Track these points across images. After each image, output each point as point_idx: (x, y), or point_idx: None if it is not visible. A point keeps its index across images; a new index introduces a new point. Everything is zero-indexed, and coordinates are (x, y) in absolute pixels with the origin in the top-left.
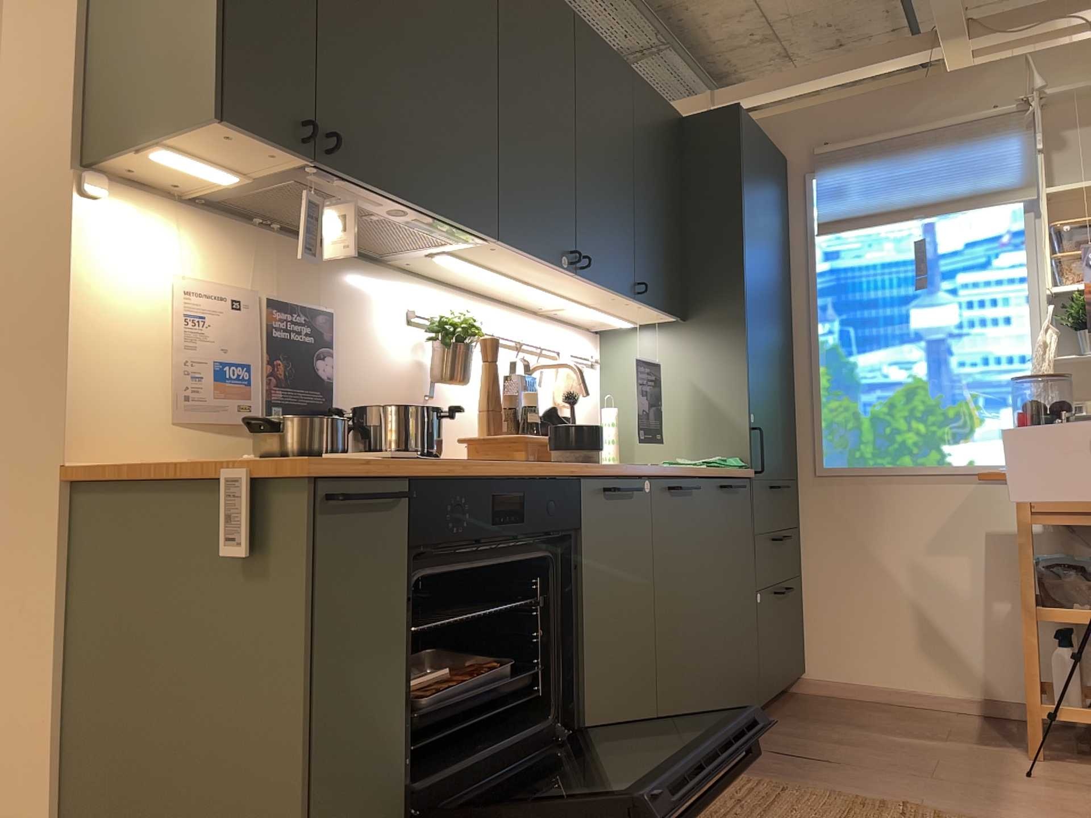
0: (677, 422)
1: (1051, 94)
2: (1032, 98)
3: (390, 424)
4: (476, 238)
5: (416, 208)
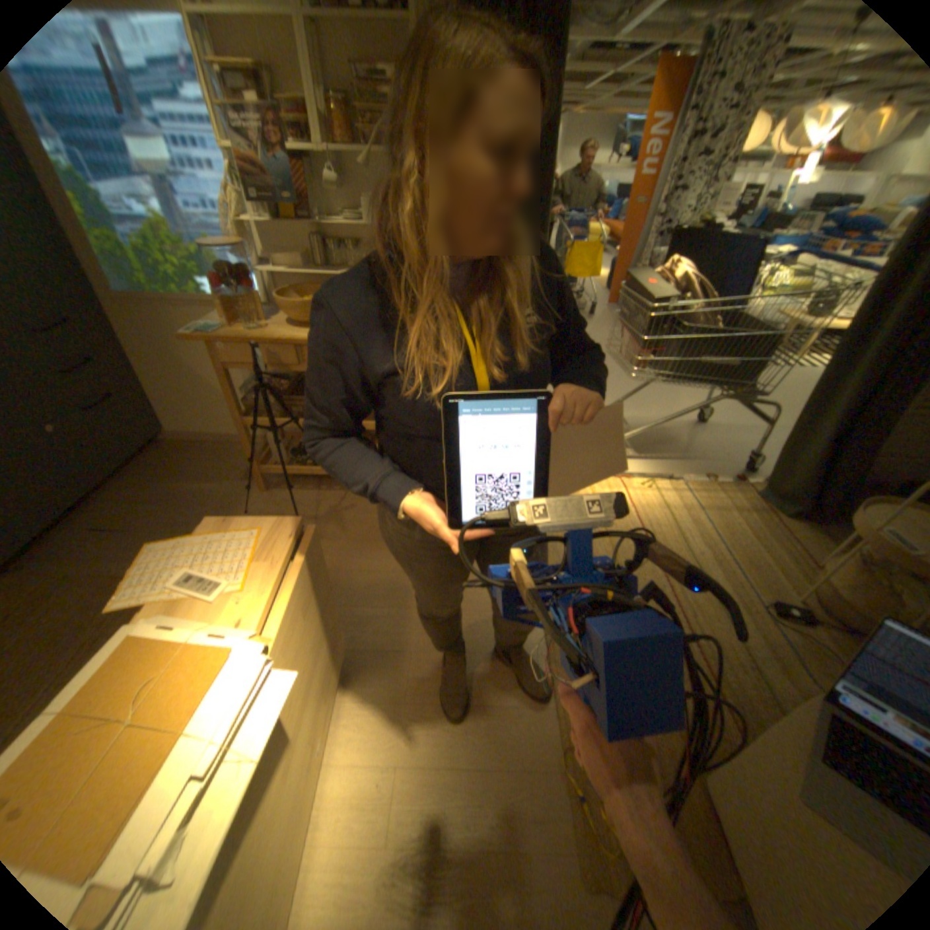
0: None
1: None
2: None
3: None
4: None
5: None
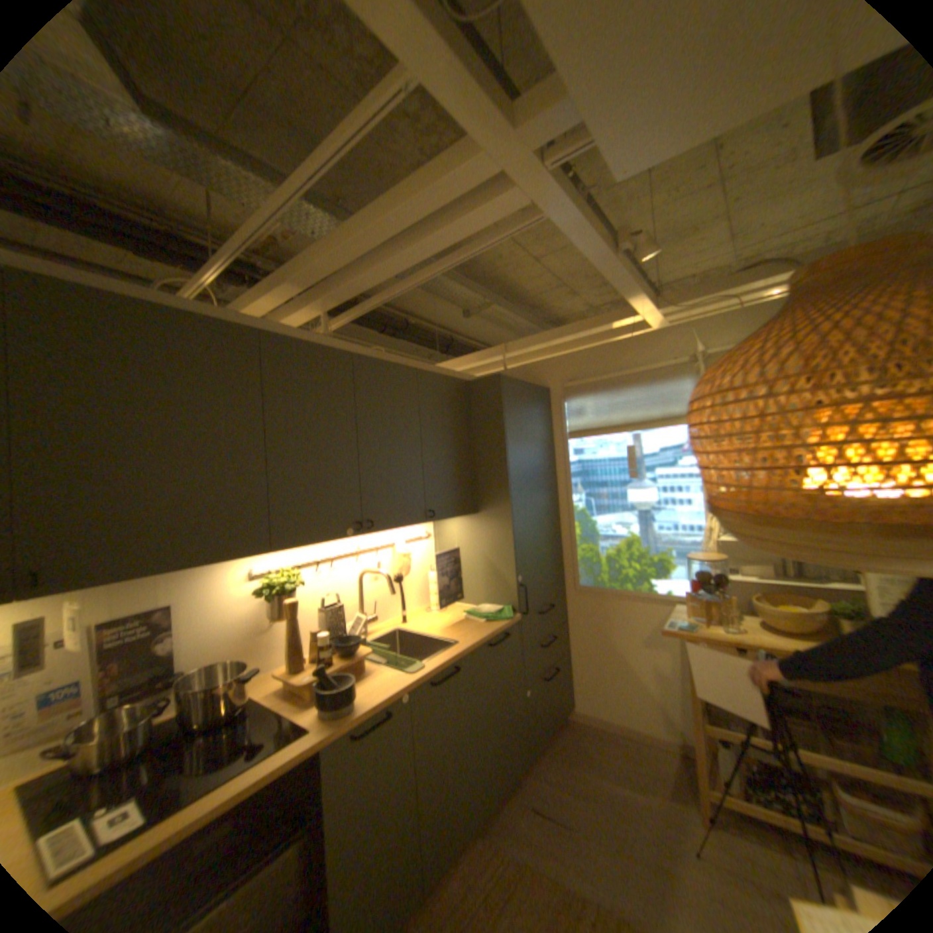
0: (475, 577)
1: (712, 352)
2: (699, 353)
3: (193, 703)
4: (256, 552)
5: (171, 571)
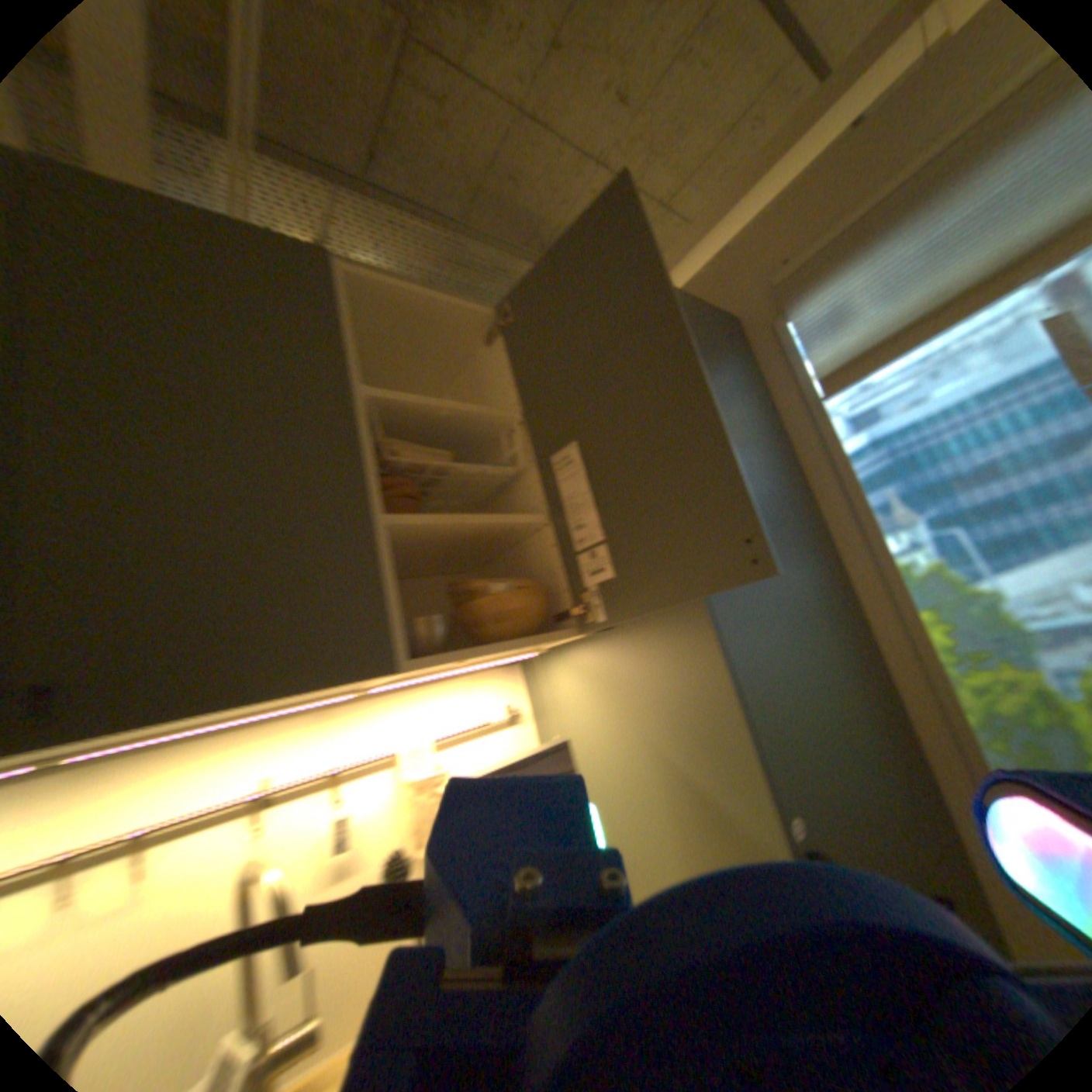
0: (645, 827)
1: None
2: None
3: None
4: None
5: None
